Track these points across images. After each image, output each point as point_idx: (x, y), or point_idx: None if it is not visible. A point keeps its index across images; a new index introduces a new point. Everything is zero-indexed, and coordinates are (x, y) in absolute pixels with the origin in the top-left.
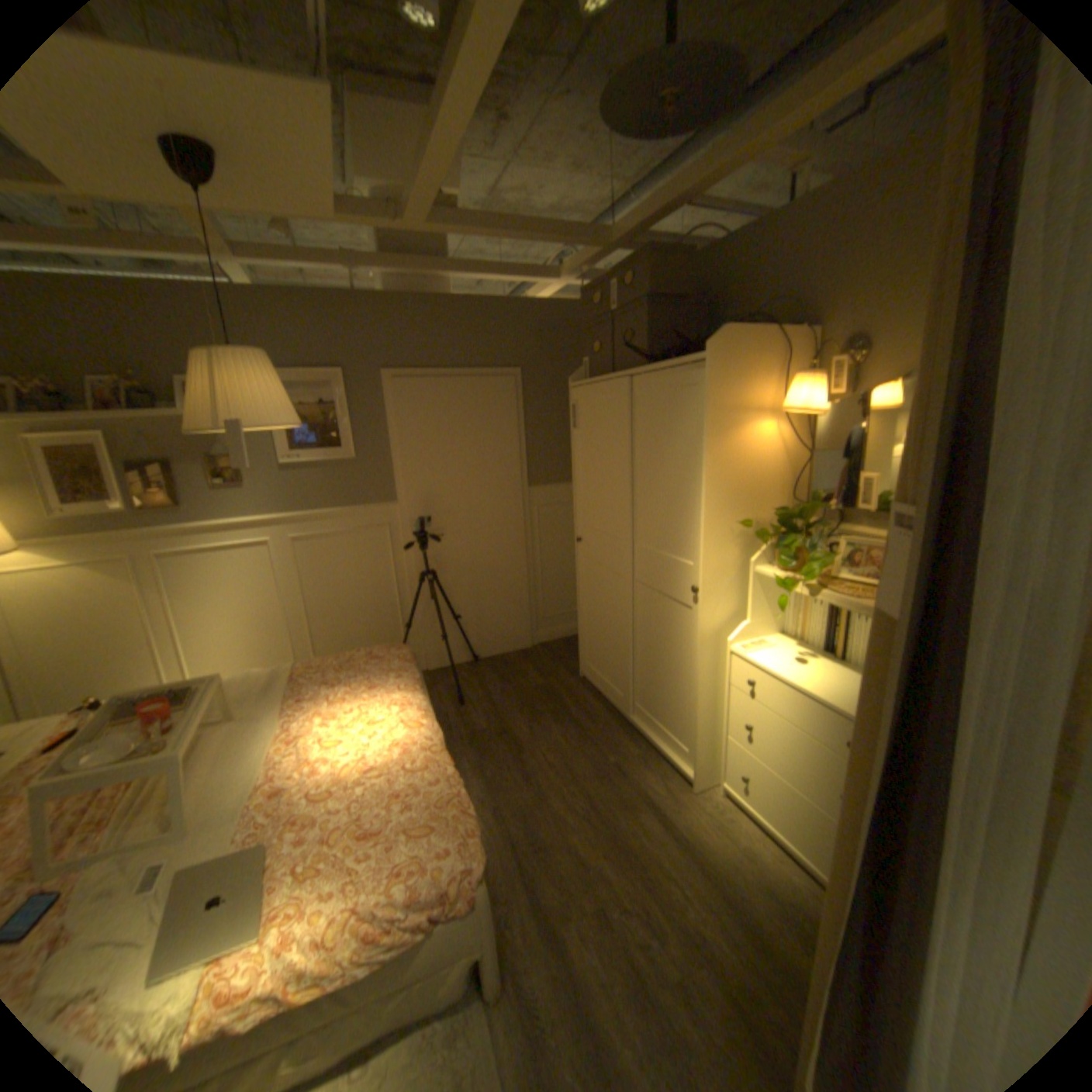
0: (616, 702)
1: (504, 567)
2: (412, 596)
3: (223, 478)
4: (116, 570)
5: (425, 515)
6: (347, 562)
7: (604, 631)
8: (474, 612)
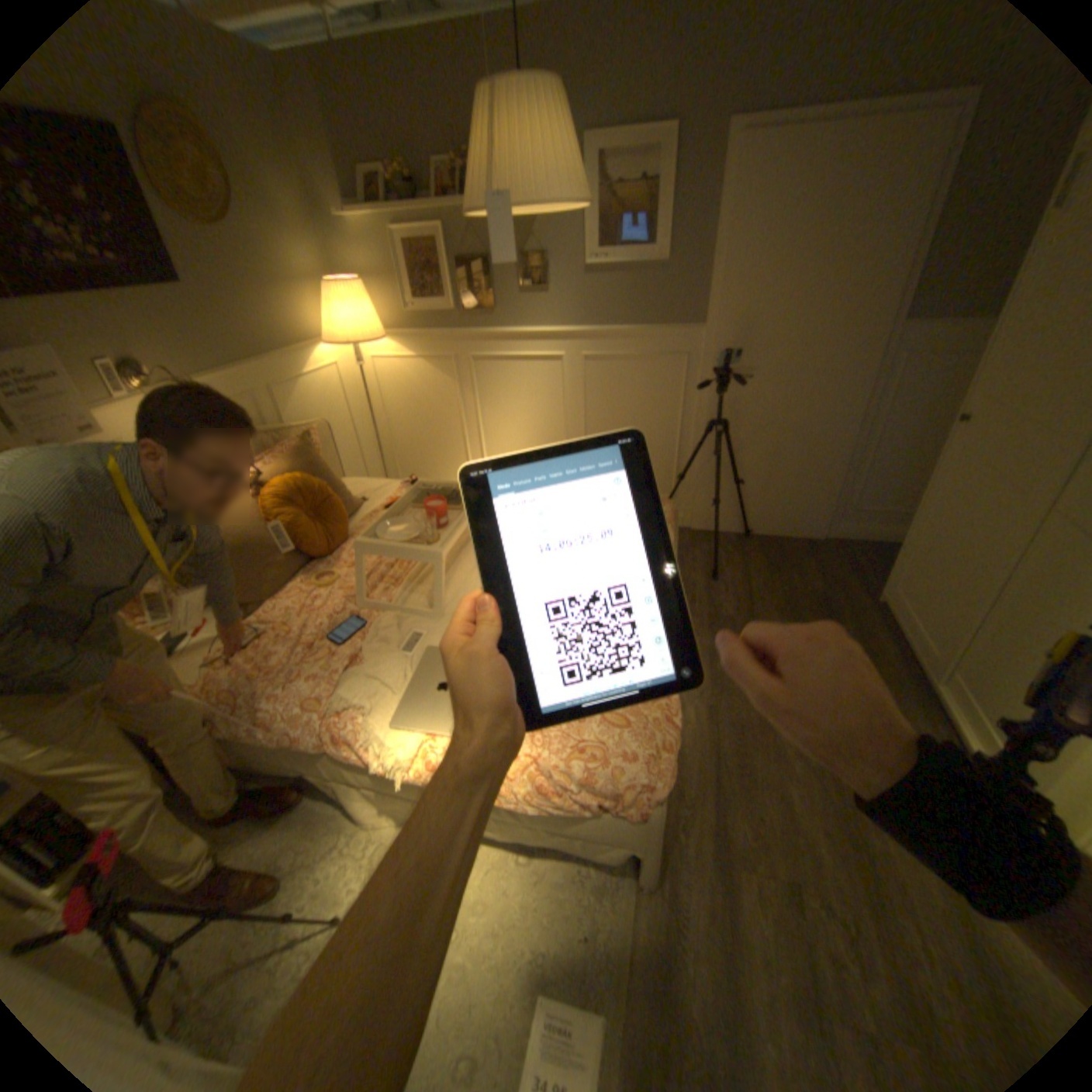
0: (926, 655)
1: (823, 432)
2: (694, 444)
3: (532, 279)
4: (446, 367)
5: (736, 346)
6: (634, 391)
7: (952, 560)
8: (764, 479)
